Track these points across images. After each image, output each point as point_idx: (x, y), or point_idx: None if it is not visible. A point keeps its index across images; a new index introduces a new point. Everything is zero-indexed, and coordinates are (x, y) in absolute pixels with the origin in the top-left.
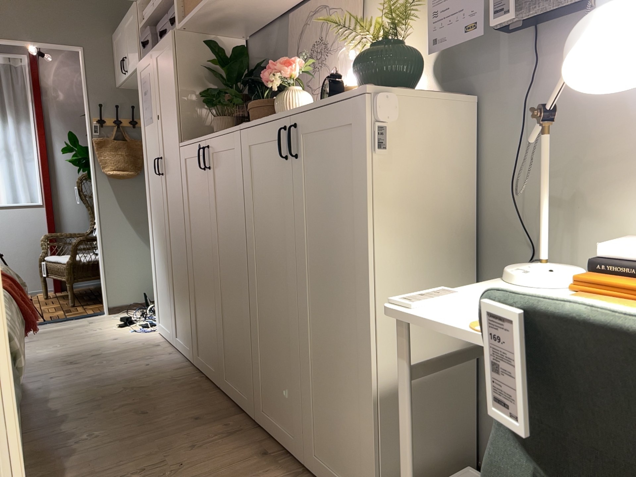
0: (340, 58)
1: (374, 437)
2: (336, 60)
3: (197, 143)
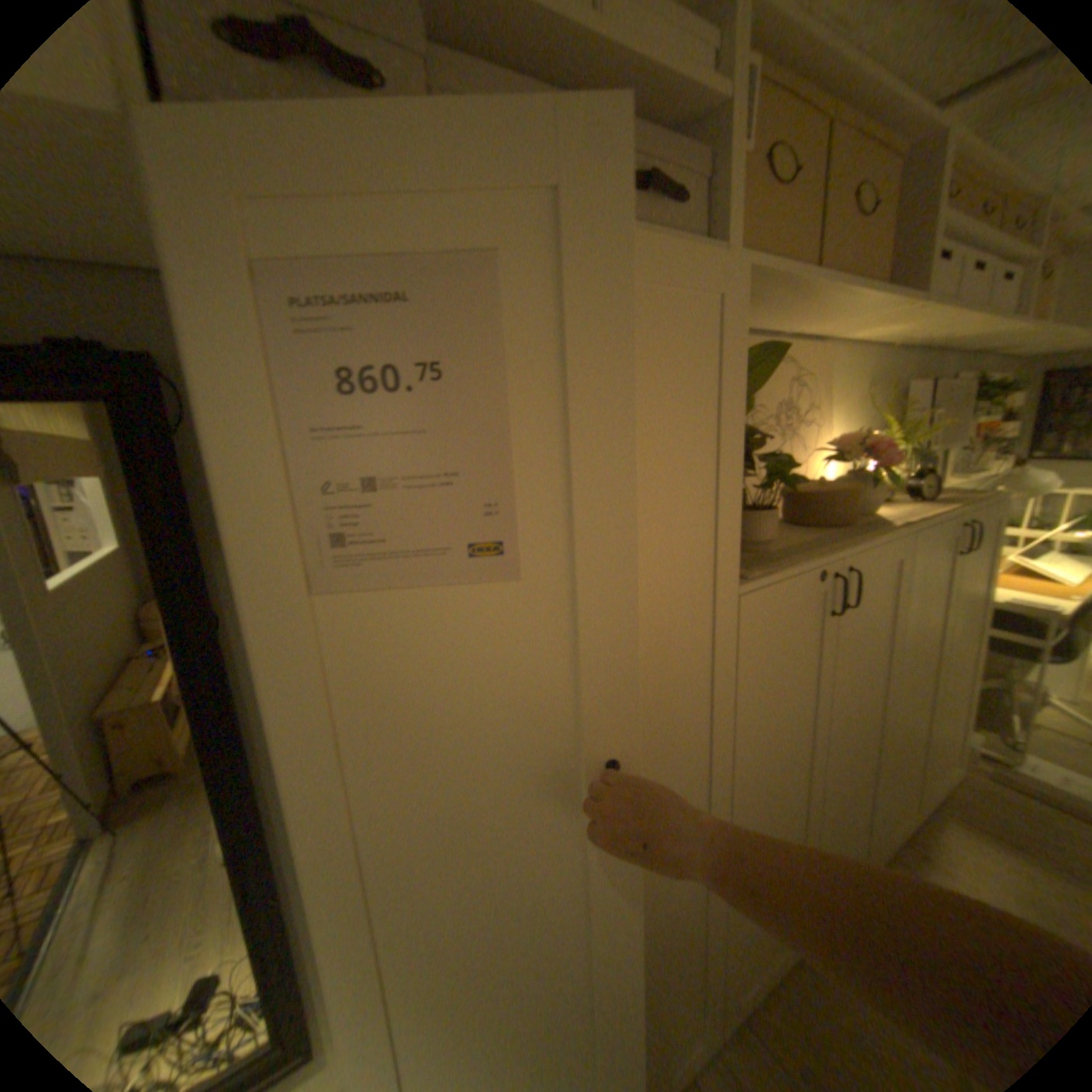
0: (825, 435)
1: (974, 716)
2: (816, 435)
3: (822, 569)
